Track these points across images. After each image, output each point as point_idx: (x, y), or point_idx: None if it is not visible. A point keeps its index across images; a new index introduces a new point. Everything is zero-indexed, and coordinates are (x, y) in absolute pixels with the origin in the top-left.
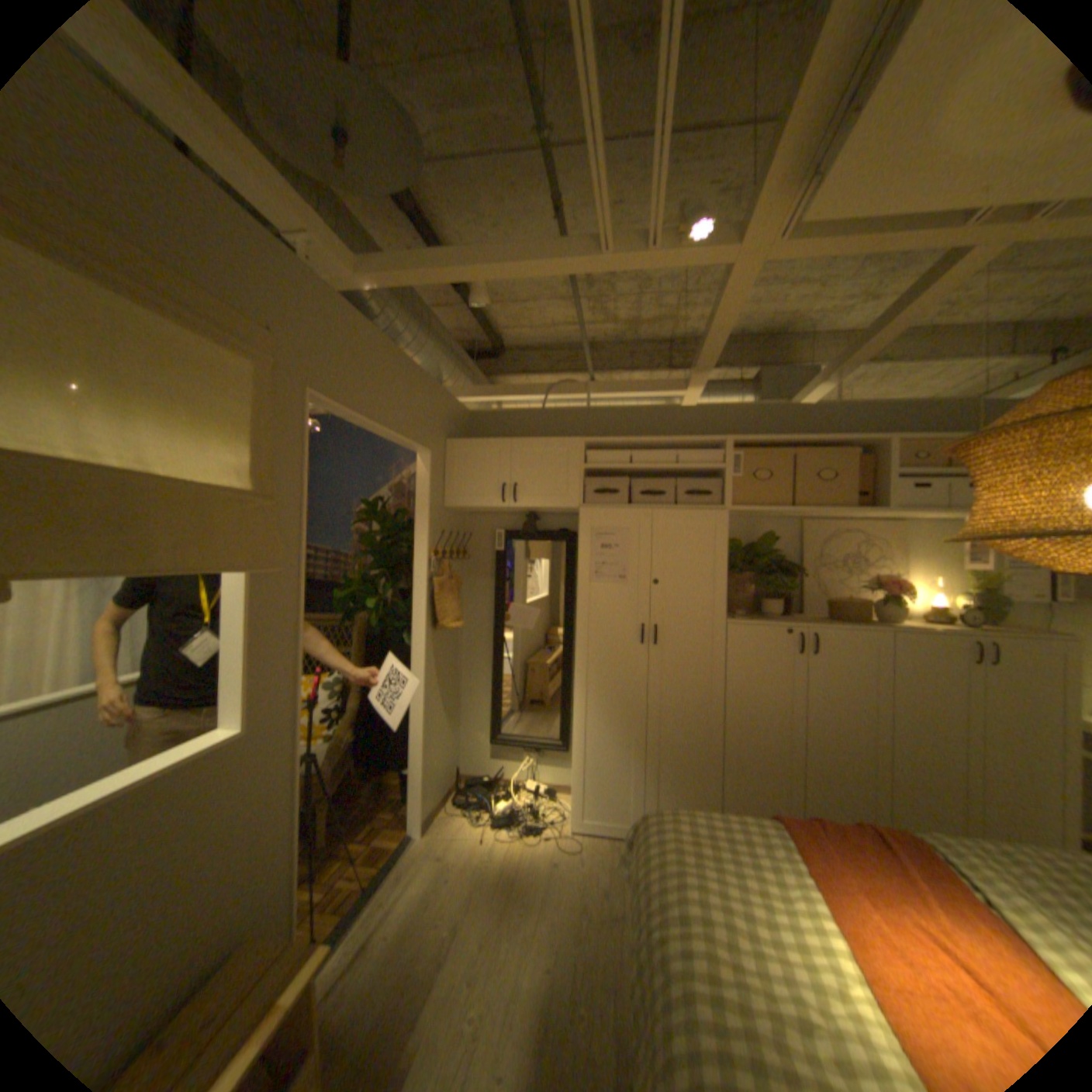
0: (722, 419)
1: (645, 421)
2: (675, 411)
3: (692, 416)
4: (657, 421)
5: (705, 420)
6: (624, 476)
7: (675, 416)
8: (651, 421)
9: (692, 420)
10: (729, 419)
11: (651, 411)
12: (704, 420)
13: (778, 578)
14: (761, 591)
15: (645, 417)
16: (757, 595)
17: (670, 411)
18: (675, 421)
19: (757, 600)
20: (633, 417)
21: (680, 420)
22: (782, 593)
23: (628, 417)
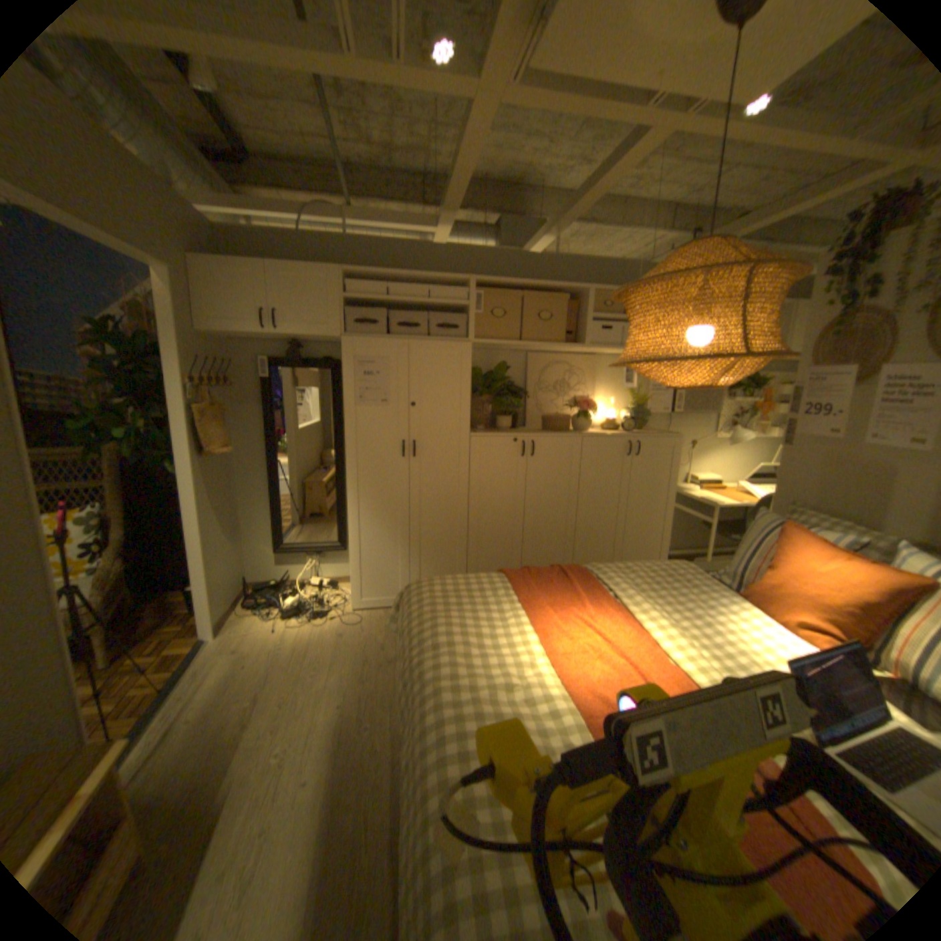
0: (468, 260)
1: (401, 255)
2: (428, 247)
3: (443, 253)
4: (412, 255)
5: (454, 258)
6: (384, 307)
7: (428, 252)
8: (406, 255)
9: (443, 258)
10: (474, 260)
11: (406, 245)
12: (453, 259)
13: (509, 400)
14: (497, 410)
15: (401, 250)
16: (493, 414)
17: (424, 246)
18: (428, 257)
19: (494, 417)
20: (390, 249)
21: (432, 257)
22: (511, 412)
23: (386, 249)
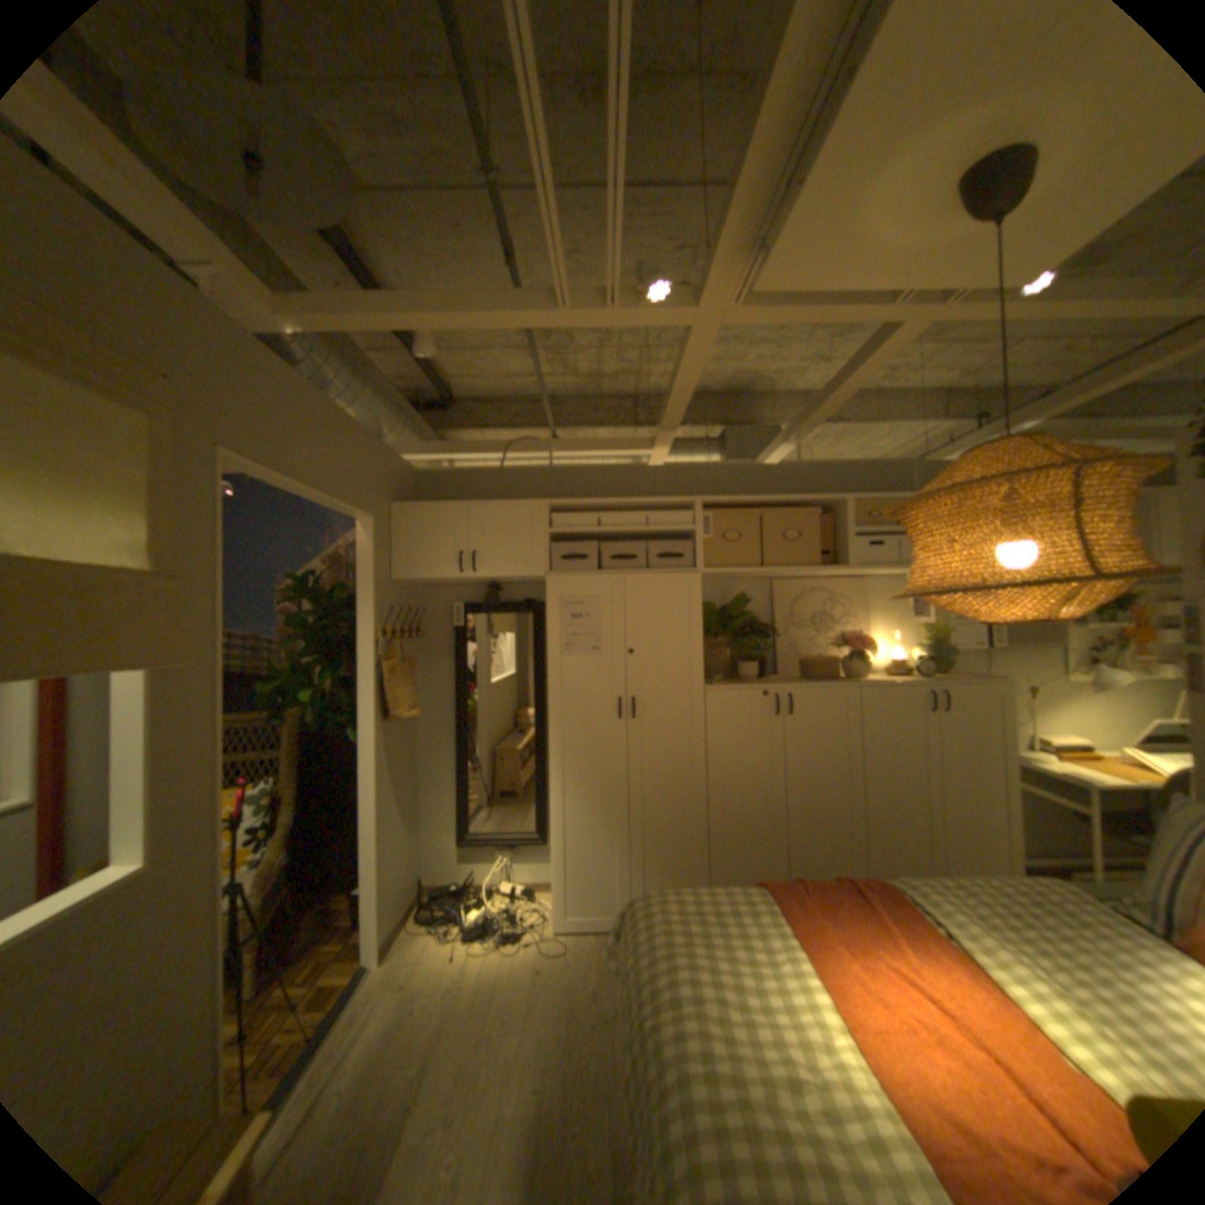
0: (690, 480)
1: (612, 481)
2: (642, 470)
3: (659, 475)
4: (624, 481)
5: (672, 480)
6: (593, 540)
7: (642, 476)
8: (618, 481)
9: (660, 480)
10: (696, 479)
11: (617, 471)
12: (672, 481)
13: (752, 640)
14: (736, 654)
15: (612, 477)
16: (732, 659)
17: (637, 470)
18: (642, 481)
19: (733, 663)
20: (599, 477)
21: (647, 480)
22: (756, 655)
23: (594, 477)
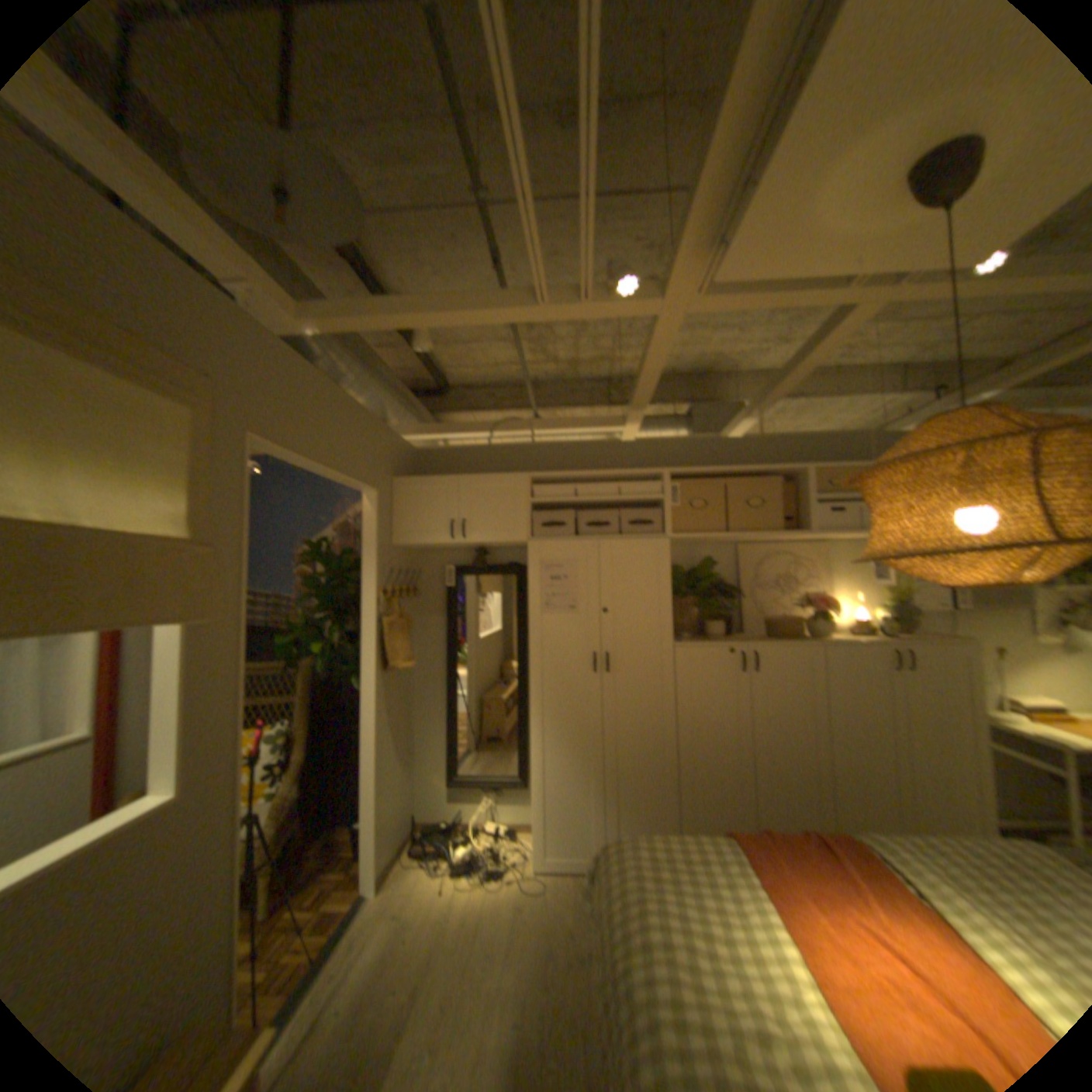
0: (658, 452)
1: (587, 455)
2: (614, 445)
3: (630, 449)
4: (598, 455)
5: (642, 453)
6: (570, 508)
7: (614, 449)
8: (592, 455)
9: (631, 453)
10: (665, 452)
11: (592, 445)
12: (642, 453)
13: (718, 599)
14: (704, 613)
15: (587, 451)
16: (700, 617)
17: (610, 445)
18: (614, 454)
19: (701, 621)
20: (575, 451)
21: (619, 454)
22: (722, 614)
23: (571, 451)
